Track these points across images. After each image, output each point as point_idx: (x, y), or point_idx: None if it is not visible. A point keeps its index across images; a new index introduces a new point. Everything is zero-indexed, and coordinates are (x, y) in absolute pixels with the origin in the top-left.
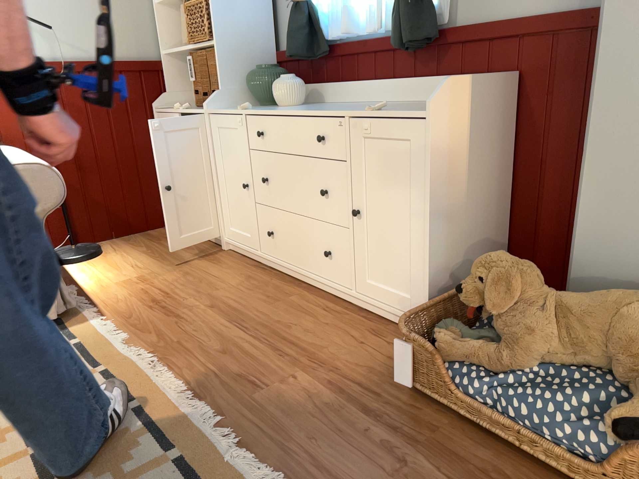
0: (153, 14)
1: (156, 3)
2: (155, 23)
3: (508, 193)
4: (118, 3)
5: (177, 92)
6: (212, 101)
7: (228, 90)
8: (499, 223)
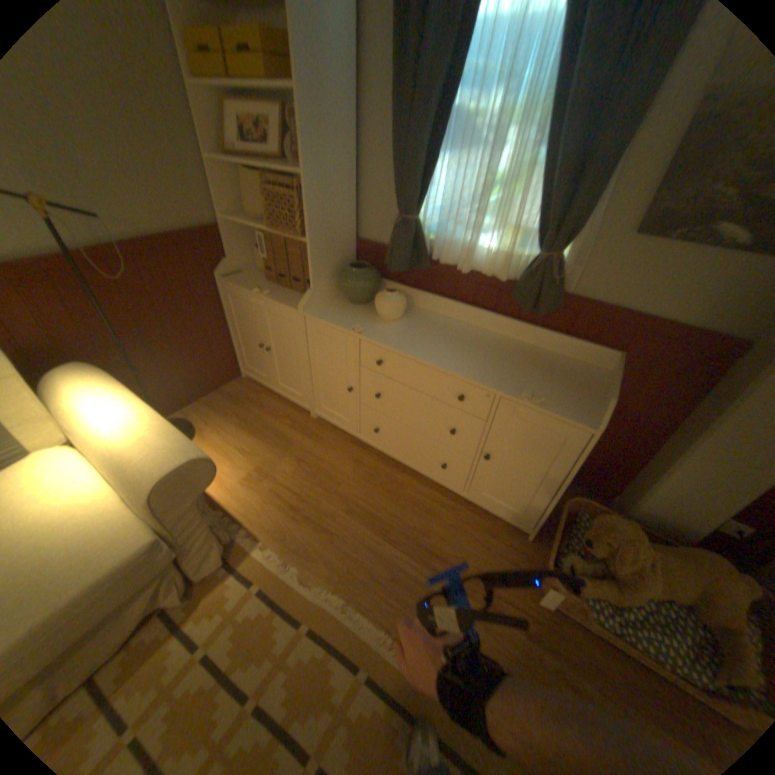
0: (201, 164)
1: (205, 153)
2: (204, 175)
3: None
4: (159, 153)
5: (237, 254)
6: (307, 301)
7: (320, 286)
8: None
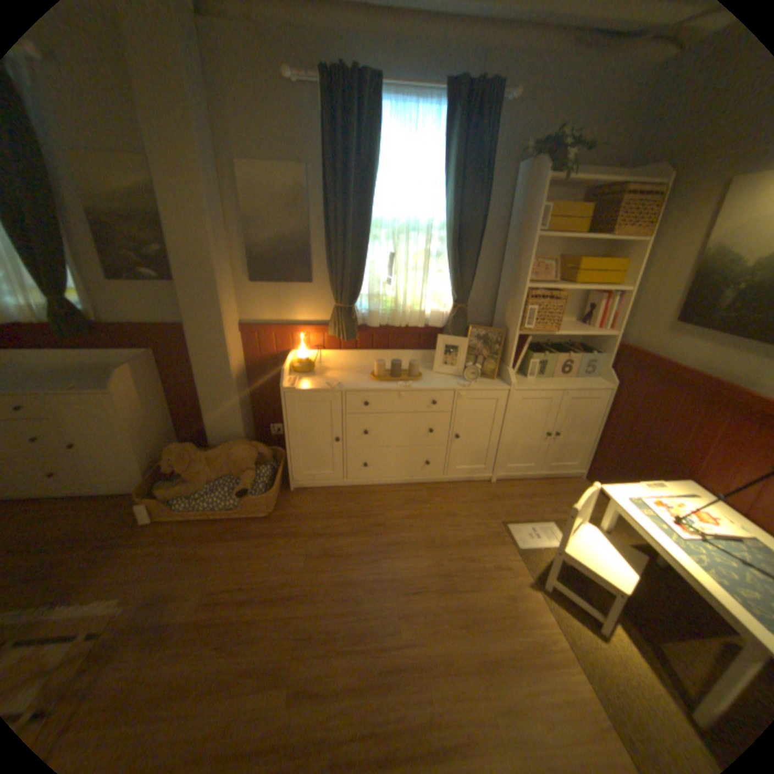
0: None
1: None
2: None
3: (167, 405)
4: None
5: None
6: None
7: None
8: (166, 421)
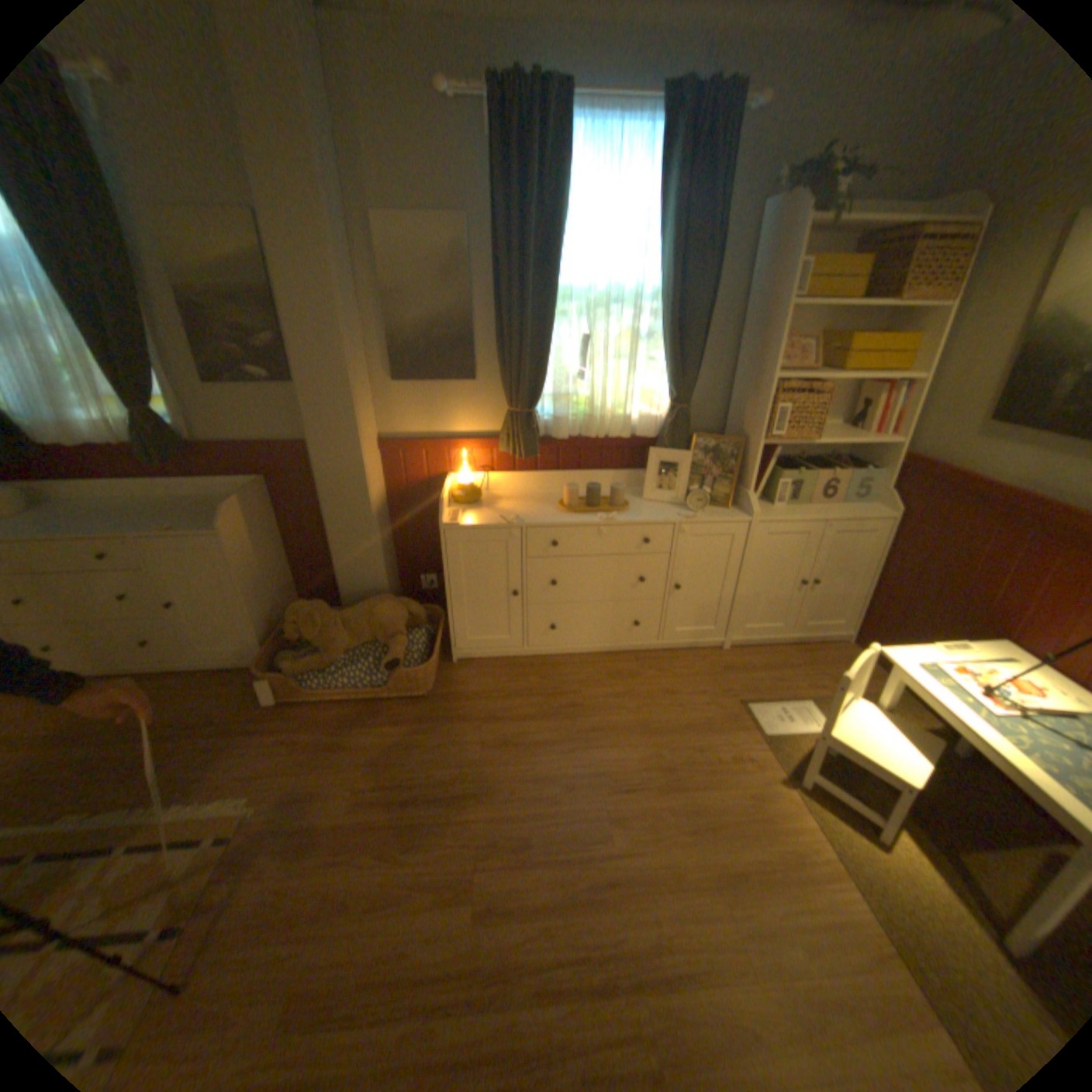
0: None
1: None
2: None
3: (283, 551)
4: None
5: None
6: None
7: None
8: (284, 572)
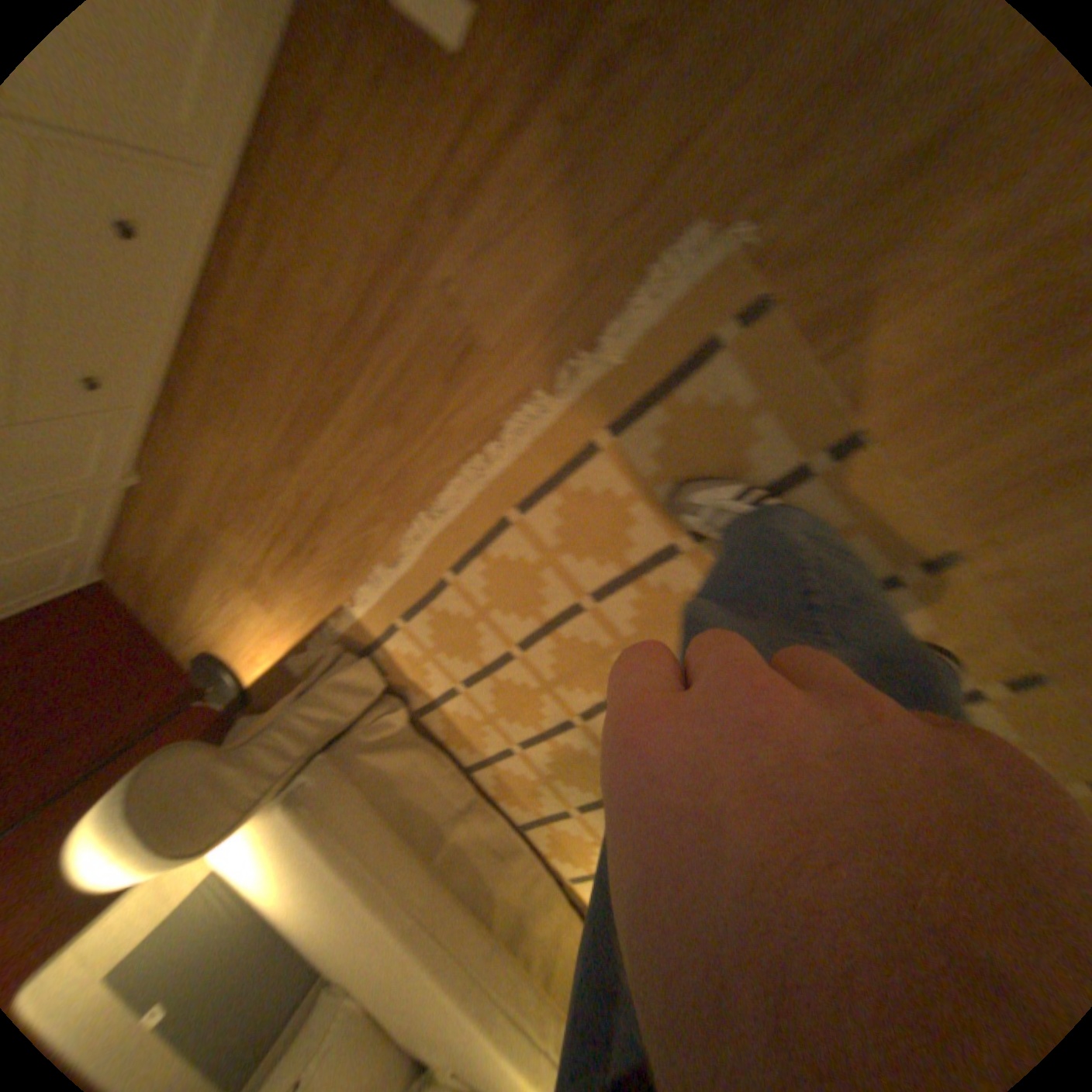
0: None
1: None
2: None
3: None
4: None
5: None
6: None
7: None
8: None
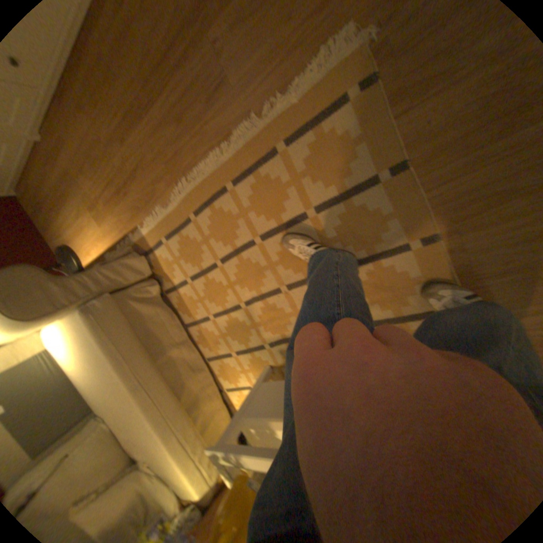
0: None
1: None
2: None
3: None
4: None
5: None
6: None
7: None
8: None
